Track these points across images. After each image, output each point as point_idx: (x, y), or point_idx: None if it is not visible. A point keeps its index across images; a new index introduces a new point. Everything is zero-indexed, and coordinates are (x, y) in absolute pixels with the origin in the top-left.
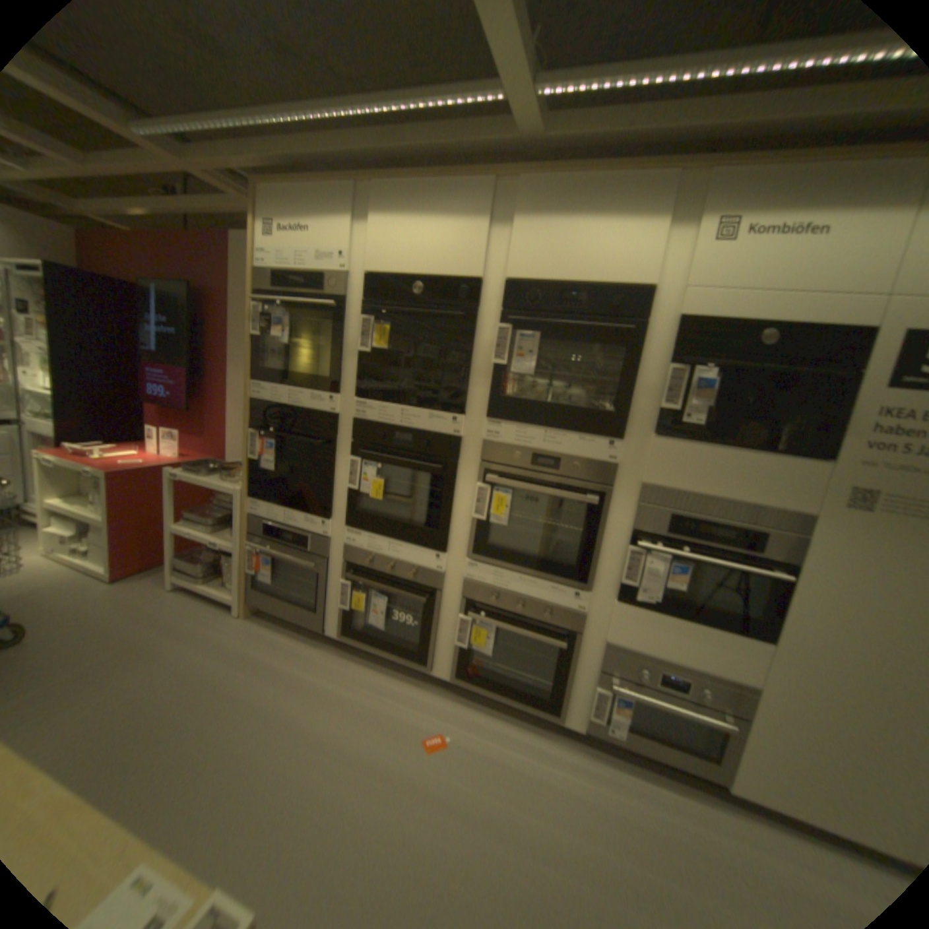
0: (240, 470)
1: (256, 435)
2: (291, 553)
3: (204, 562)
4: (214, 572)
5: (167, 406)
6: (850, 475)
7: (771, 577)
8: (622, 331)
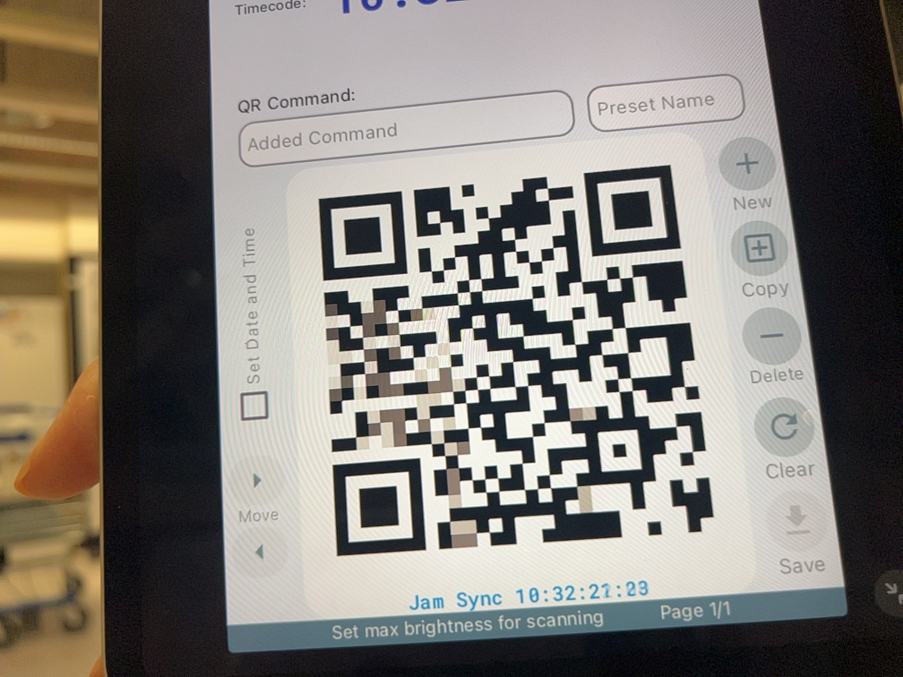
0: None
1: None
2: None
3: None
4: None
5: None
6: None
7: None
8: None
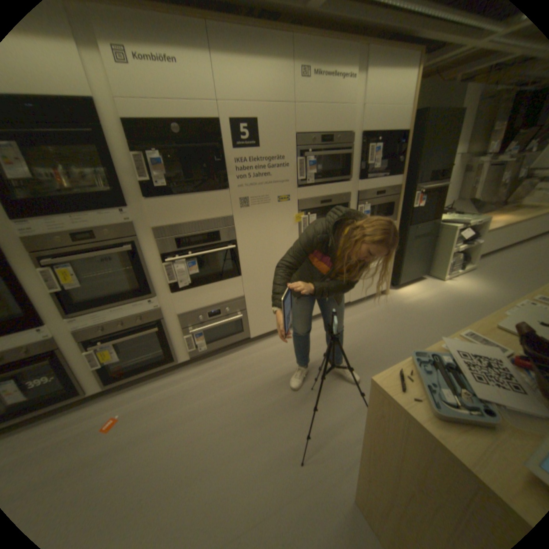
0: None
1: None
2: None
3: None
4: None
5: None
6: (235, 194)
7: (226, 250)
8: (84, 134)
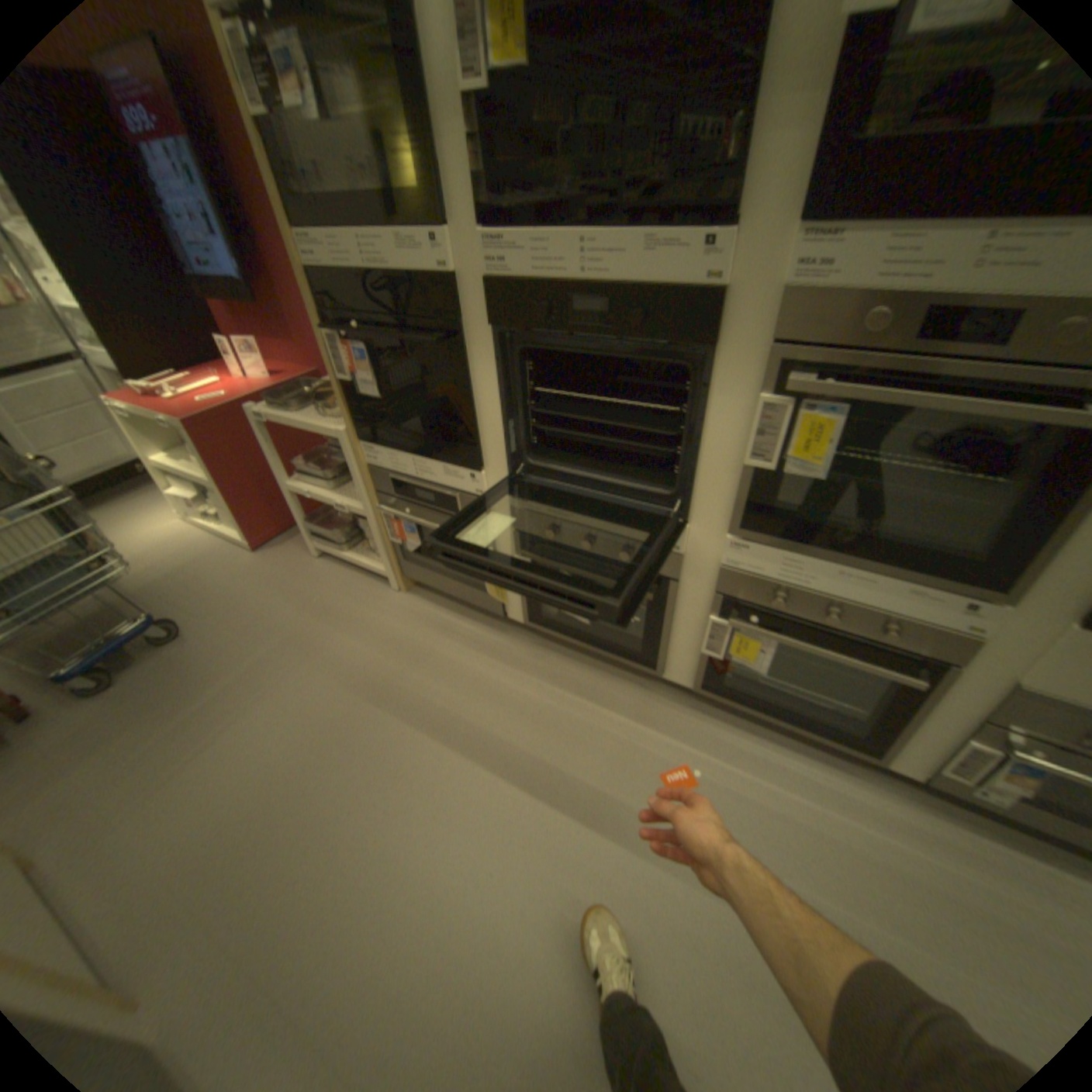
0: (337, 396)
1: (335, 338)
2: (439, 517)
3: (344, 518)
4: (355, 536)
5: (226, 298)
6: None
7: None
8: None
